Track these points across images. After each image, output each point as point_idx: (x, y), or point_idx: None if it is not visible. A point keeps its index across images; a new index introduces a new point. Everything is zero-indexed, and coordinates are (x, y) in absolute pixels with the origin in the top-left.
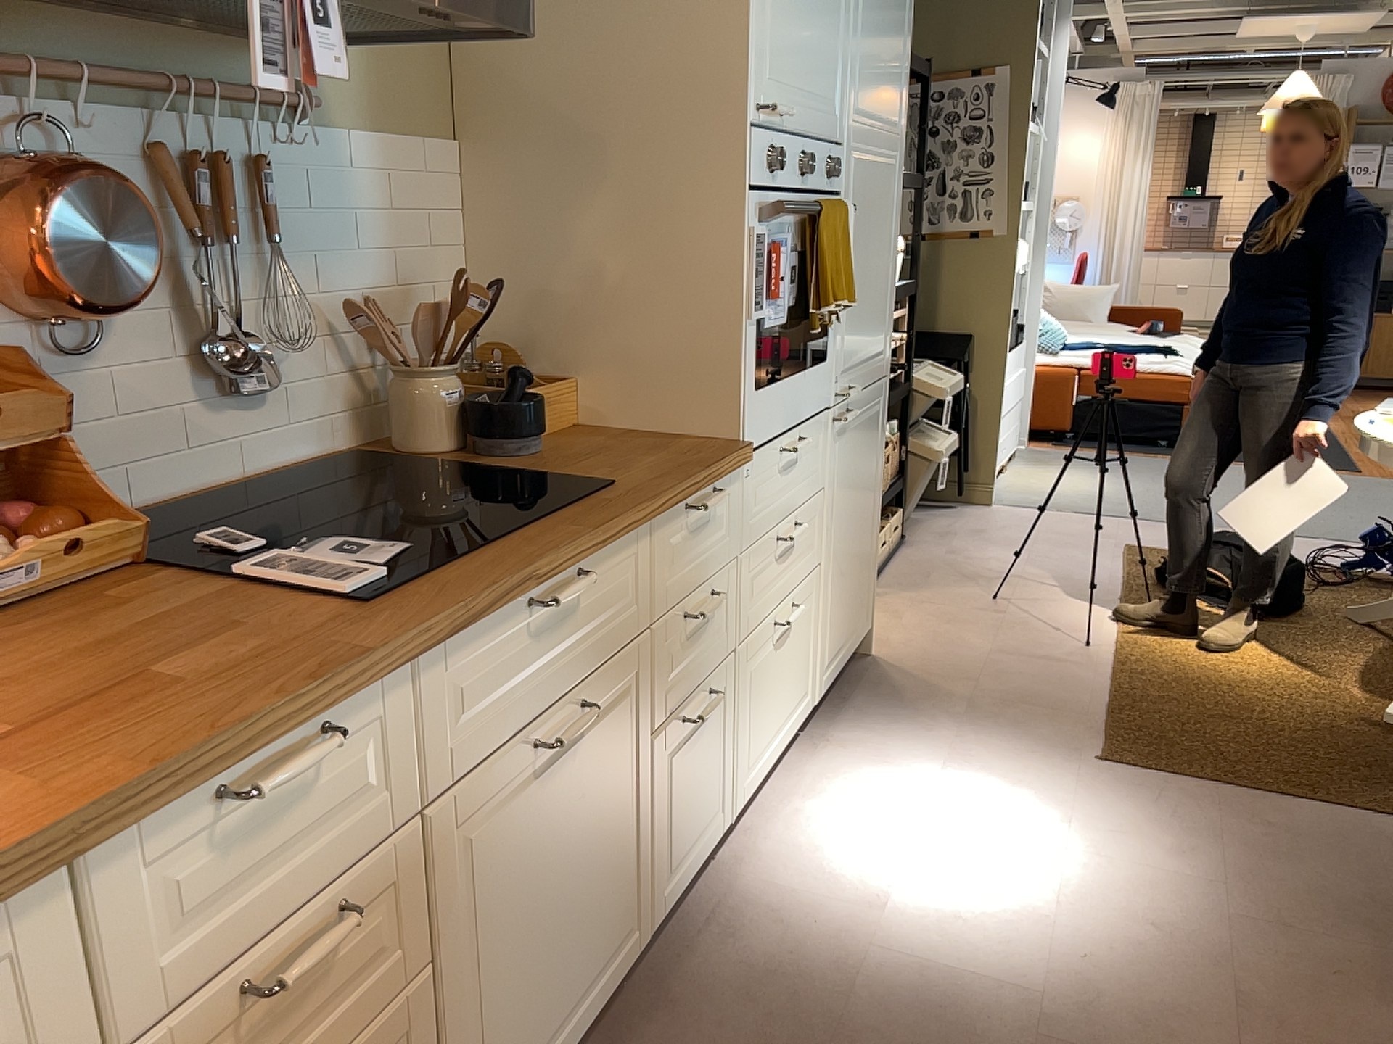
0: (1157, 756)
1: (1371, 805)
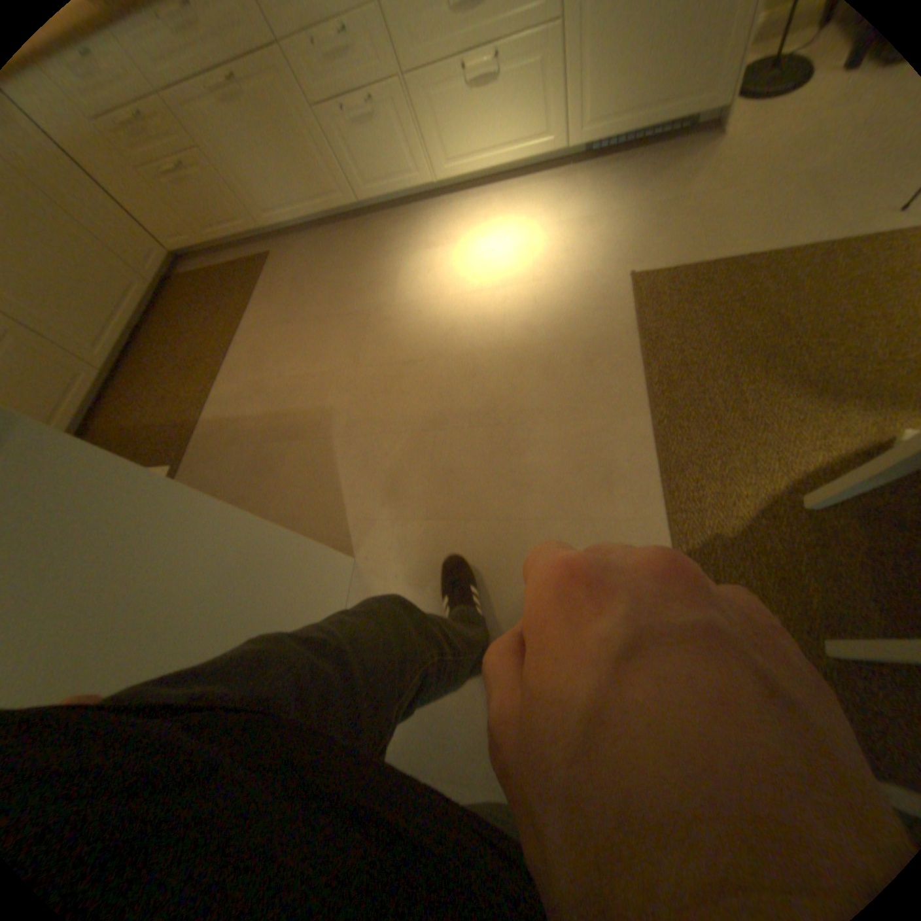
0: (661, 297)
1: (667, 419)
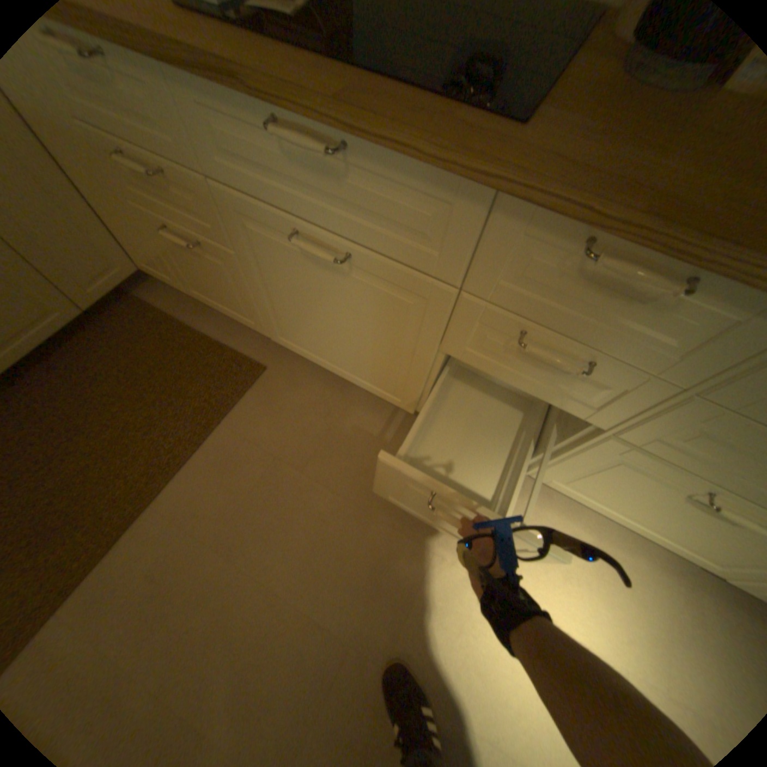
0: None
1: None
